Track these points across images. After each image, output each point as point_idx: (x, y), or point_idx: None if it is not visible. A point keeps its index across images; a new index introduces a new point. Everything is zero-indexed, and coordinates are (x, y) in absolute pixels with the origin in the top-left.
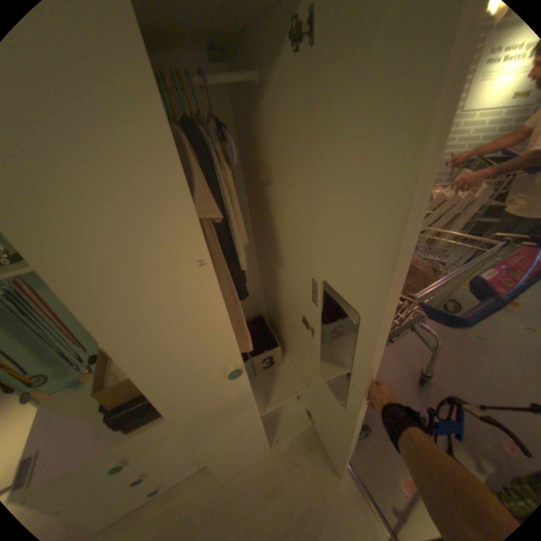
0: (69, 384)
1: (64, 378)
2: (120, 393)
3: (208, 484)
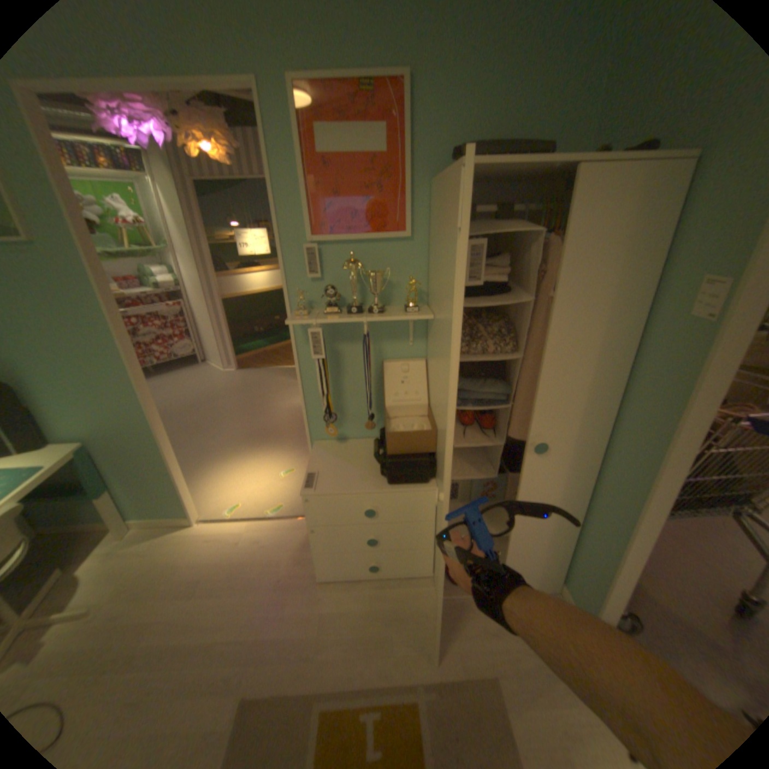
0: (338, 437)
1: (338, 429)
2: (404, 440)
3: (423, 594)
